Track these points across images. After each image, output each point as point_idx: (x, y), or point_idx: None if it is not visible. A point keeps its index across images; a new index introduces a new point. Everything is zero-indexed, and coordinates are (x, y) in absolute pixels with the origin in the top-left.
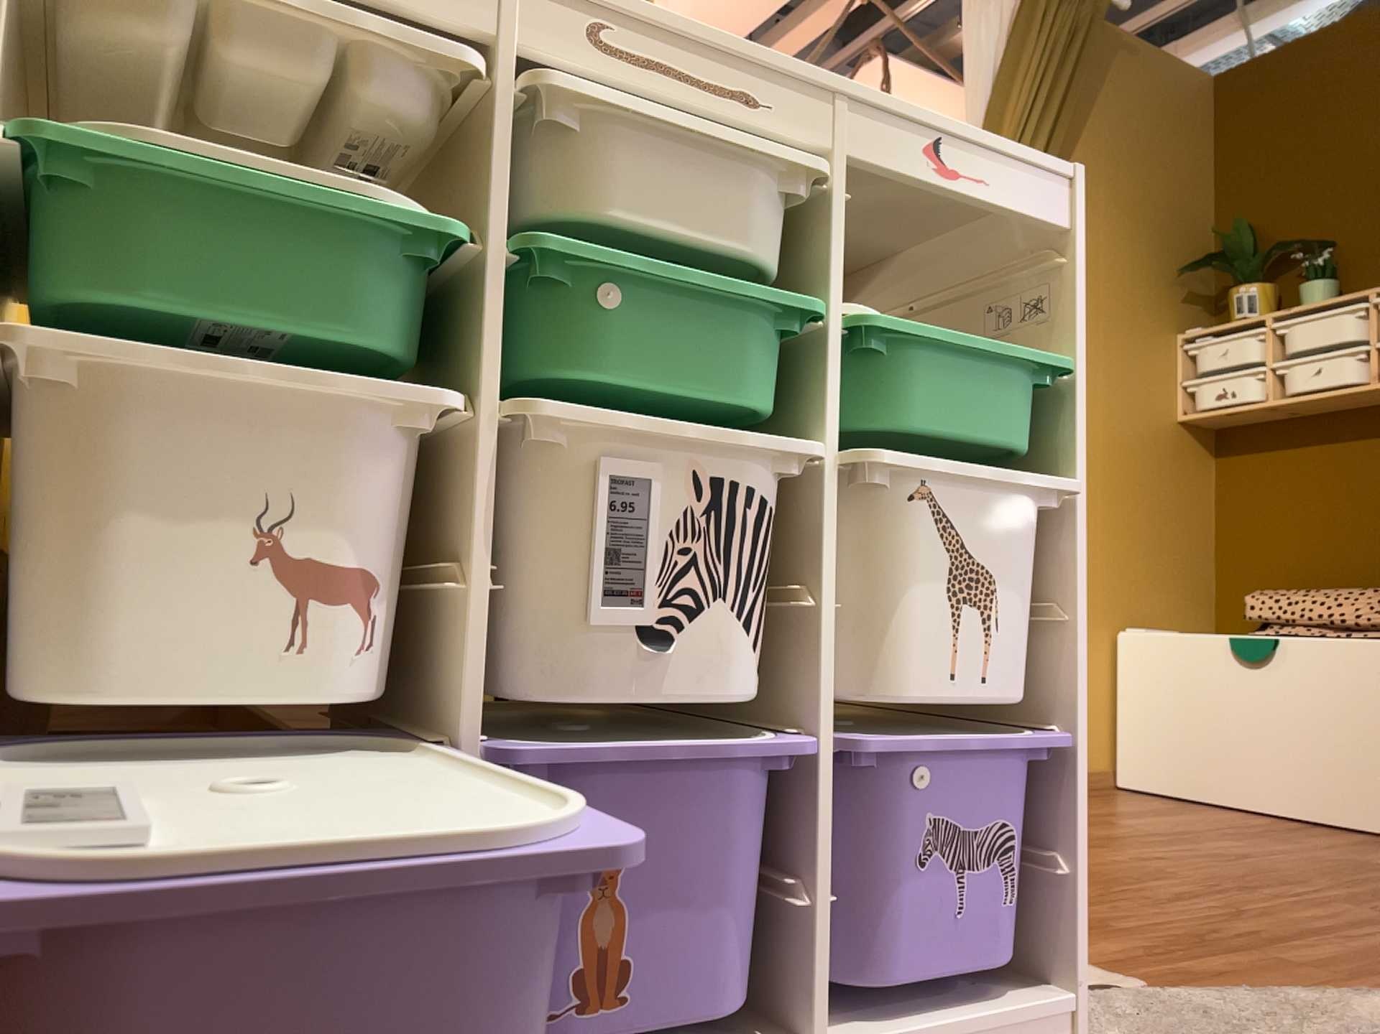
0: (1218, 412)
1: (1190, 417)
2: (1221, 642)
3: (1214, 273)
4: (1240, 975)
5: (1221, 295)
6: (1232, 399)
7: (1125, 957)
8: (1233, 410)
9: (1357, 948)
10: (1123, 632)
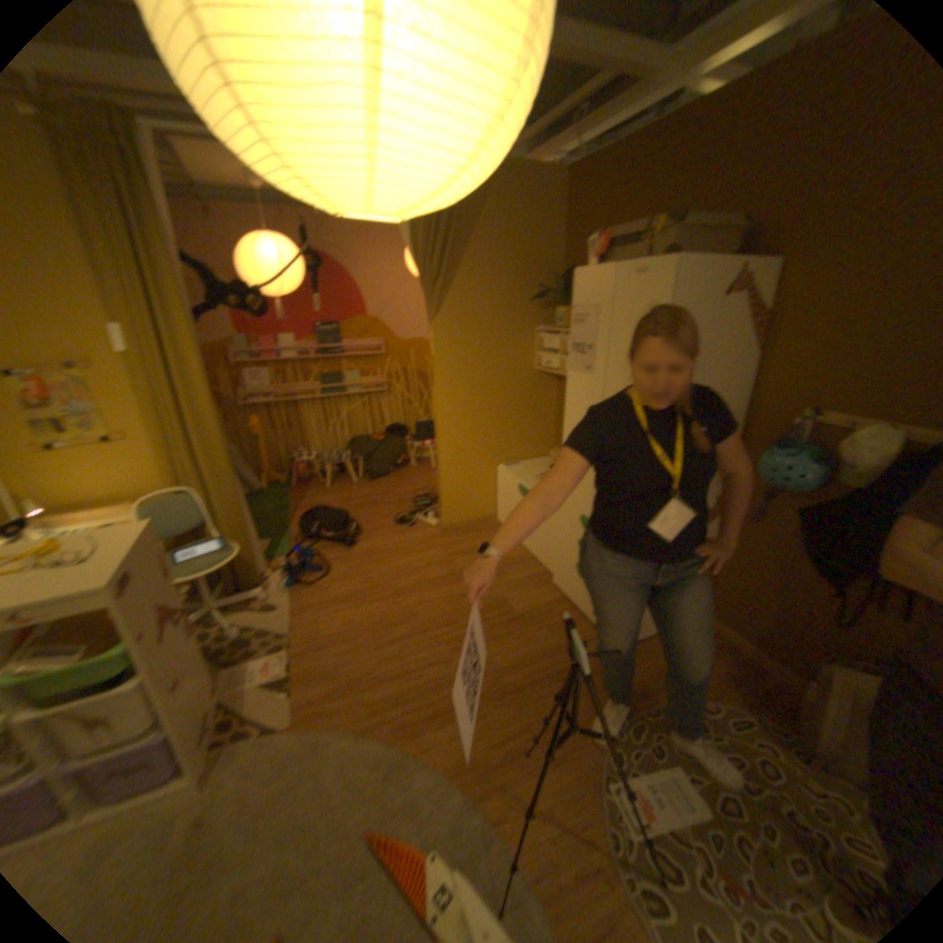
0: (548, 372)
1: (540, 370)
2: (516, 489)
3: (551, 299)
4: (326, 725)
5: (556, 310)
6: (553, 367)
7: (305, 710)
8: (552, 373)
9: (395, 698)
10: (497, 471)
